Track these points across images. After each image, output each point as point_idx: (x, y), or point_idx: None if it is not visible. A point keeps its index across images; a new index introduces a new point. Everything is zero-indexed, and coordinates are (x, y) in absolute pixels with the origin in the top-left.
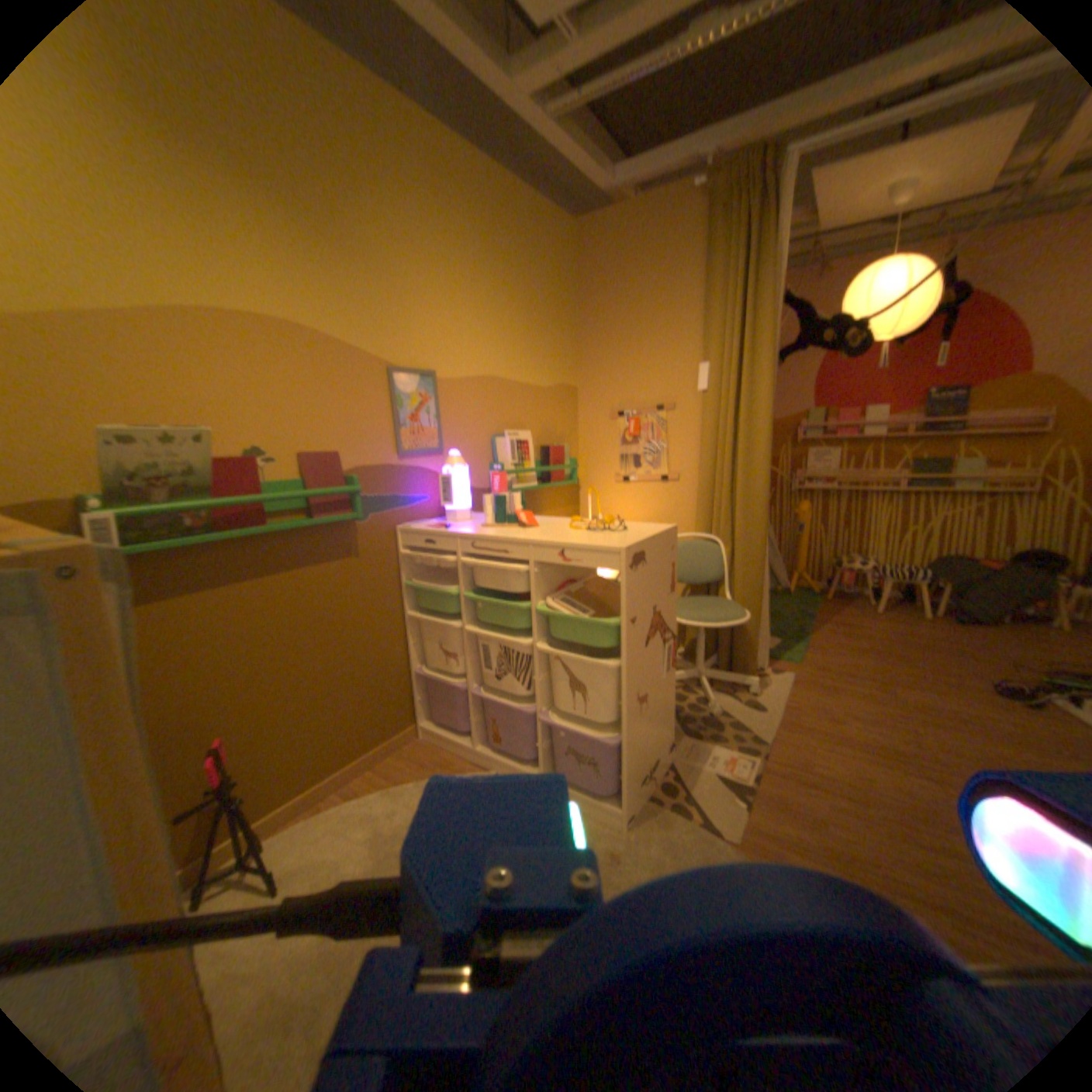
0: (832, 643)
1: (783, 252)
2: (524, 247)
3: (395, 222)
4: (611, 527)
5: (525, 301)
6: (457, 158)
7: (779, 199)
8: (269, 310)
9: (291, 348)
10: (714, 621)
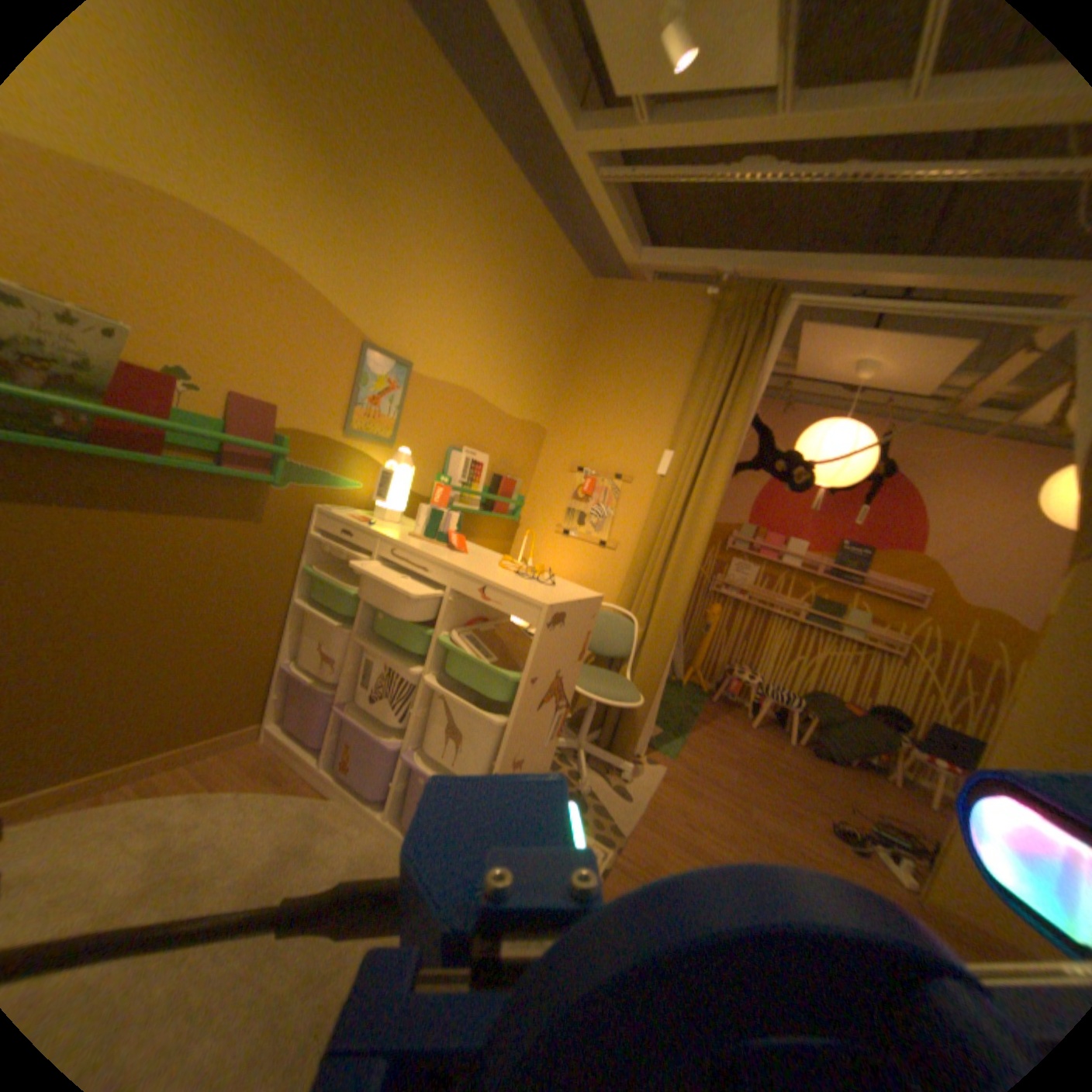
0: (706, 748)
1: (763, 381)
2: (539, 286)
3: (422, 210)
4: (539, 578)
5: (524, 335)
6: (503, 180)
7: (772, 336)
8: (254, 237)
9: (264, 284)
10: (609, 699)
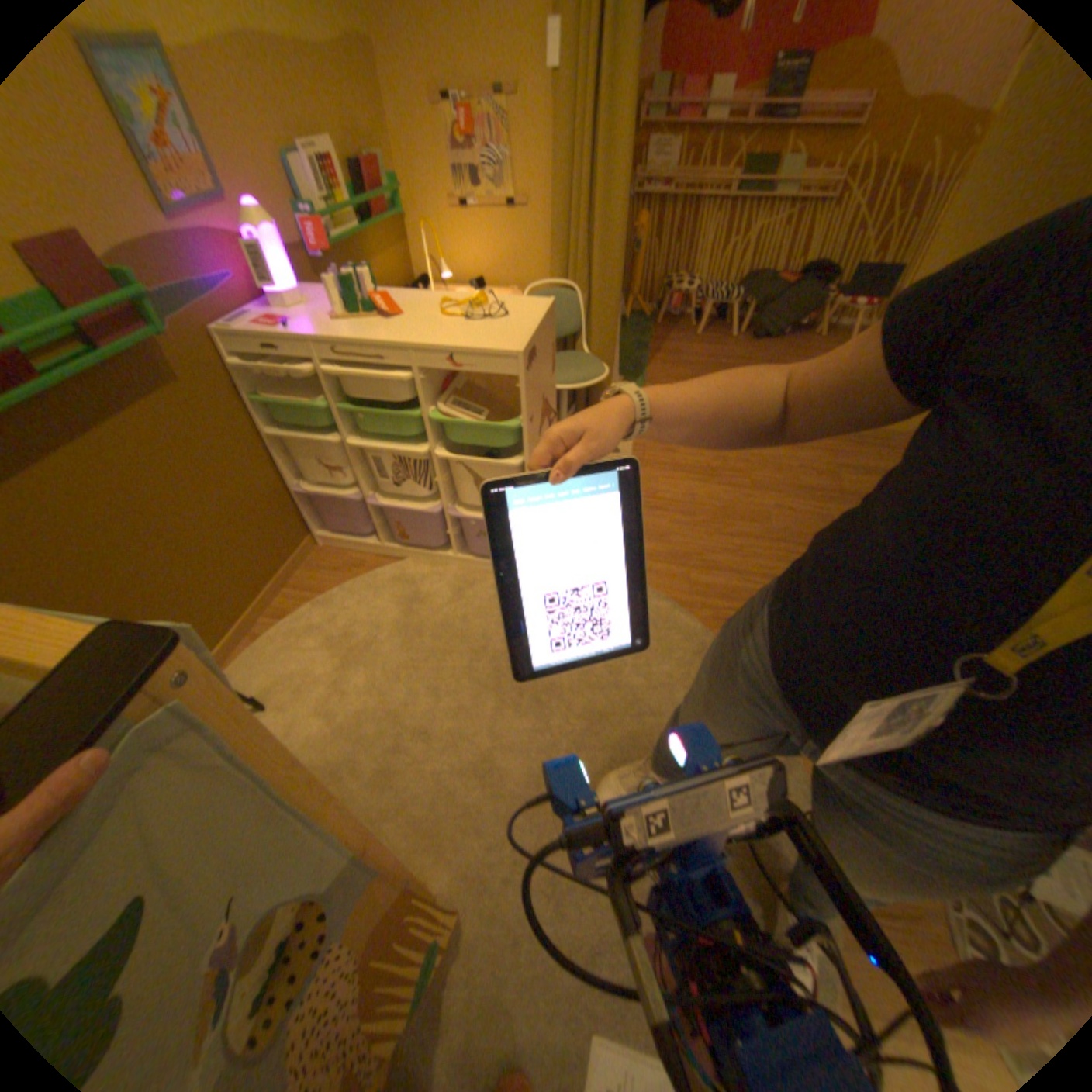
0: (662, 375)
1: None
2: None
3: None
4: (485, 307)
5: None
6: None
7: None
8: None
9: None
10: (578, 381)
